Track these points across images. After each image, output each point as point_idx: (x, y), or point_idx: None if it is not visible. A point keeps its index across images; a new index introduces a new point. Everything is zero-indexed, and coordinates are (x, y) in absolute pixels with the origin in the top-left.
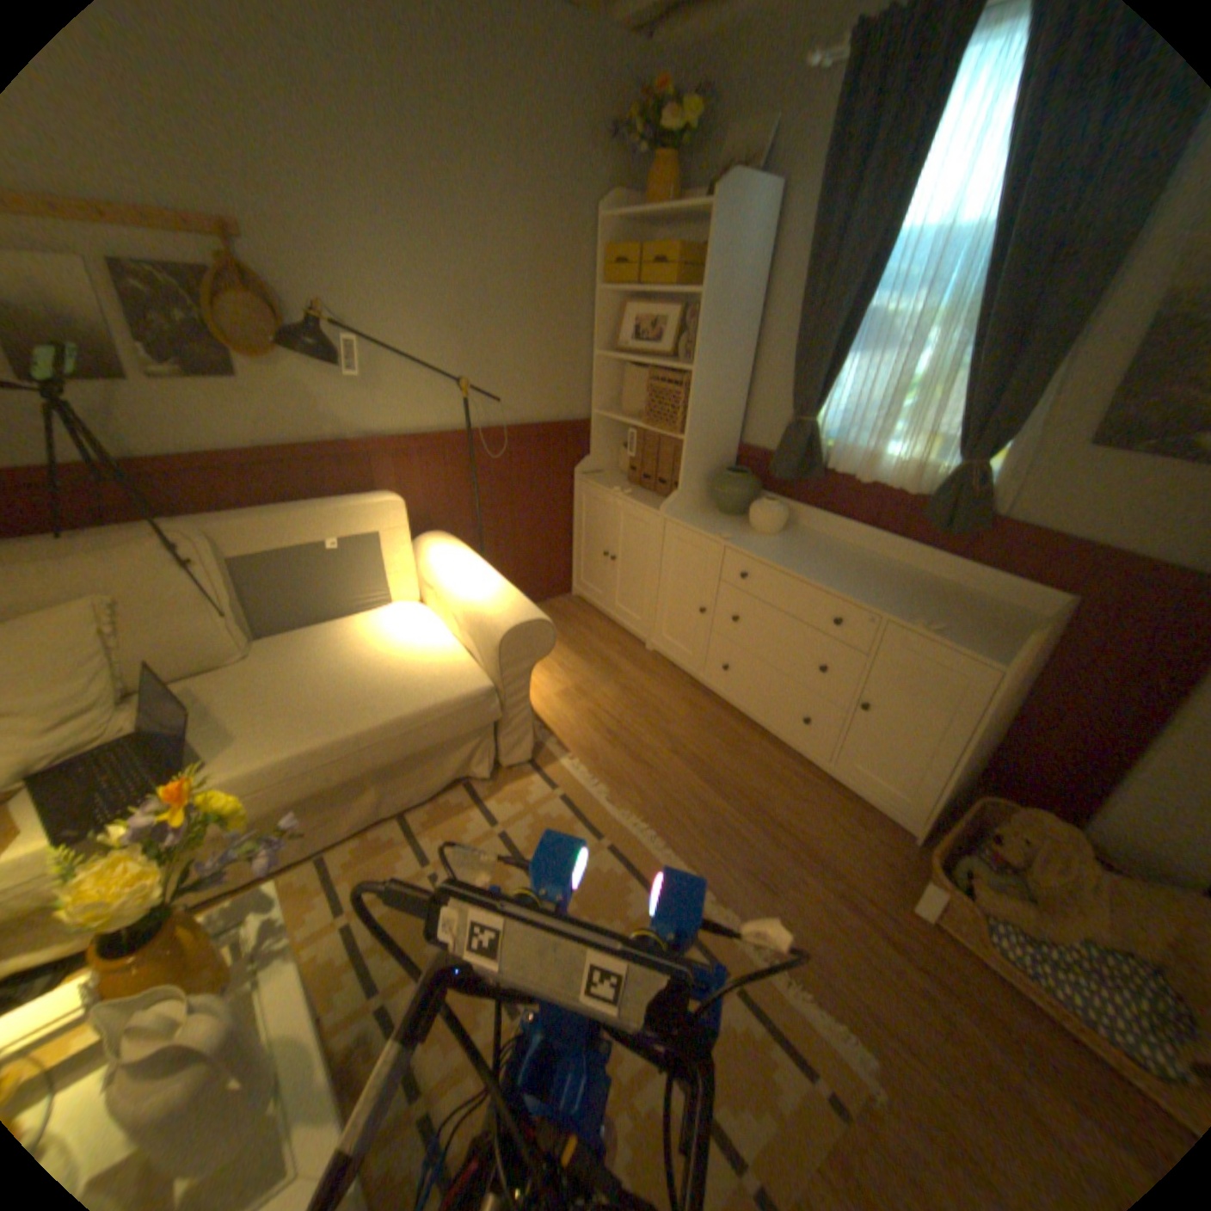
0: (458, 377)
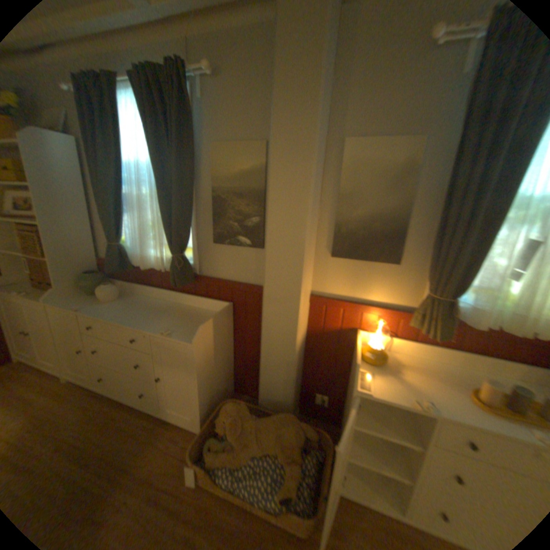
0: None
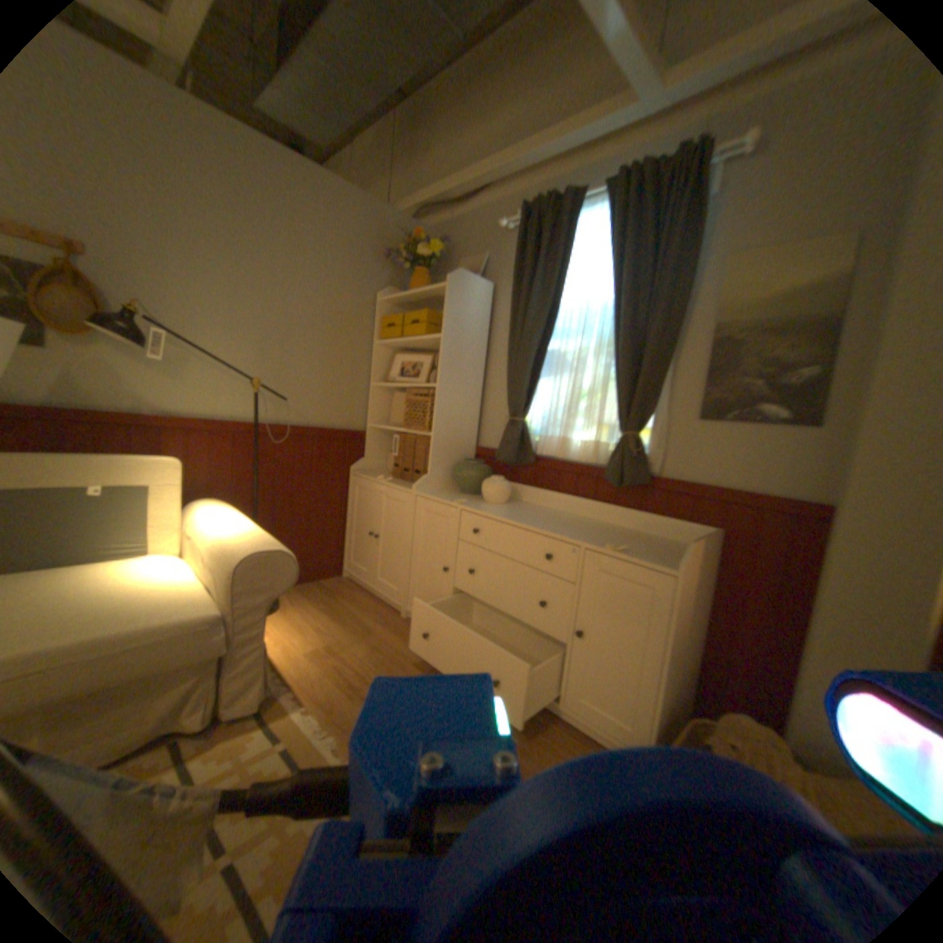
0: (256, 382)
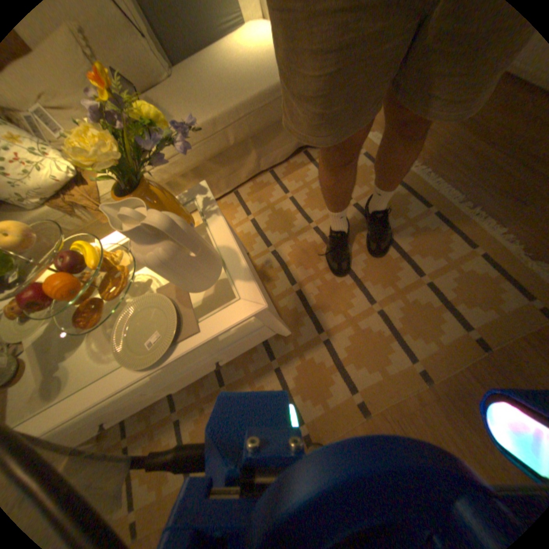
0: None
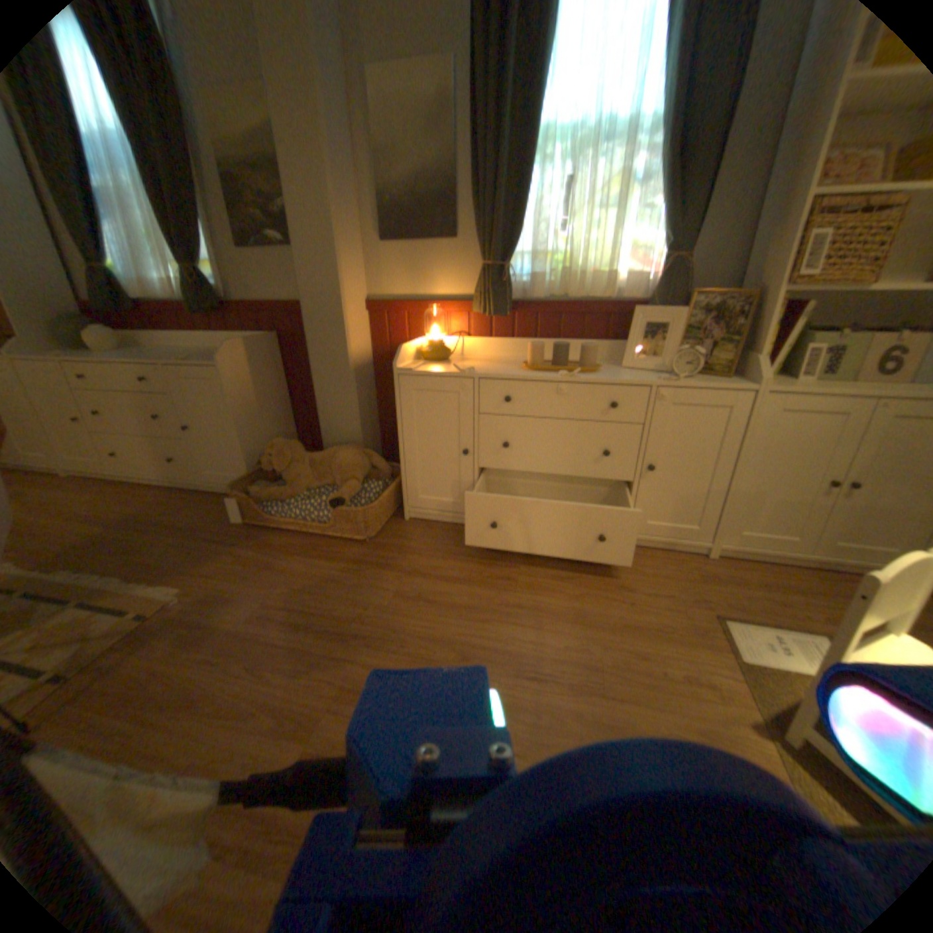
0: None
